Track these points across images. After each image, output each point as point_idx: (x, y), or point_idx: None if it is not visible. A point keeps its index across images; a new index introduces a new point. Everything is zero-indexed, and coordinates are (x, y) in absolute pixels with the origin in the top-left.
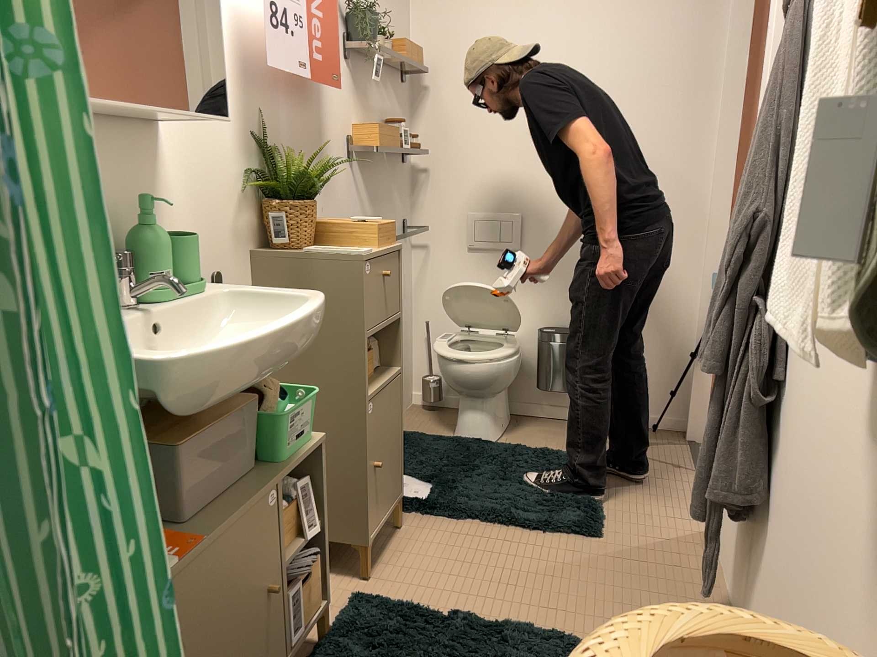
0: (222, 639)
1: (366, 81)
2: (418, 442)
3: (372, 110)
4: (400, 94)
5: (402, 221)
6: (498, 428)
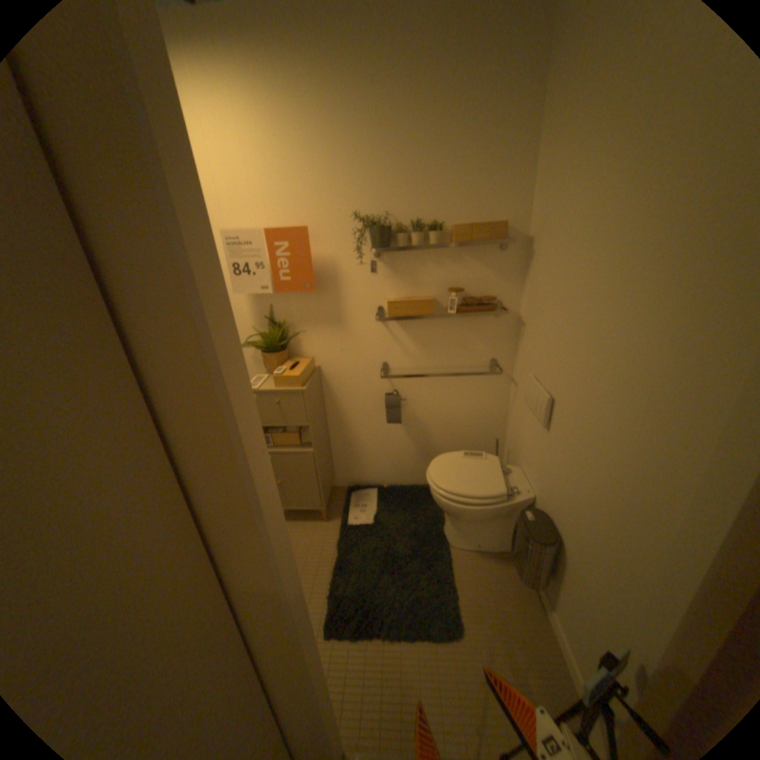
0: None
1: (411, 261)
2: (421, 502)
3: (423, 280)
4: (493, 256)
5: (485, 358)
6: (465, 542)
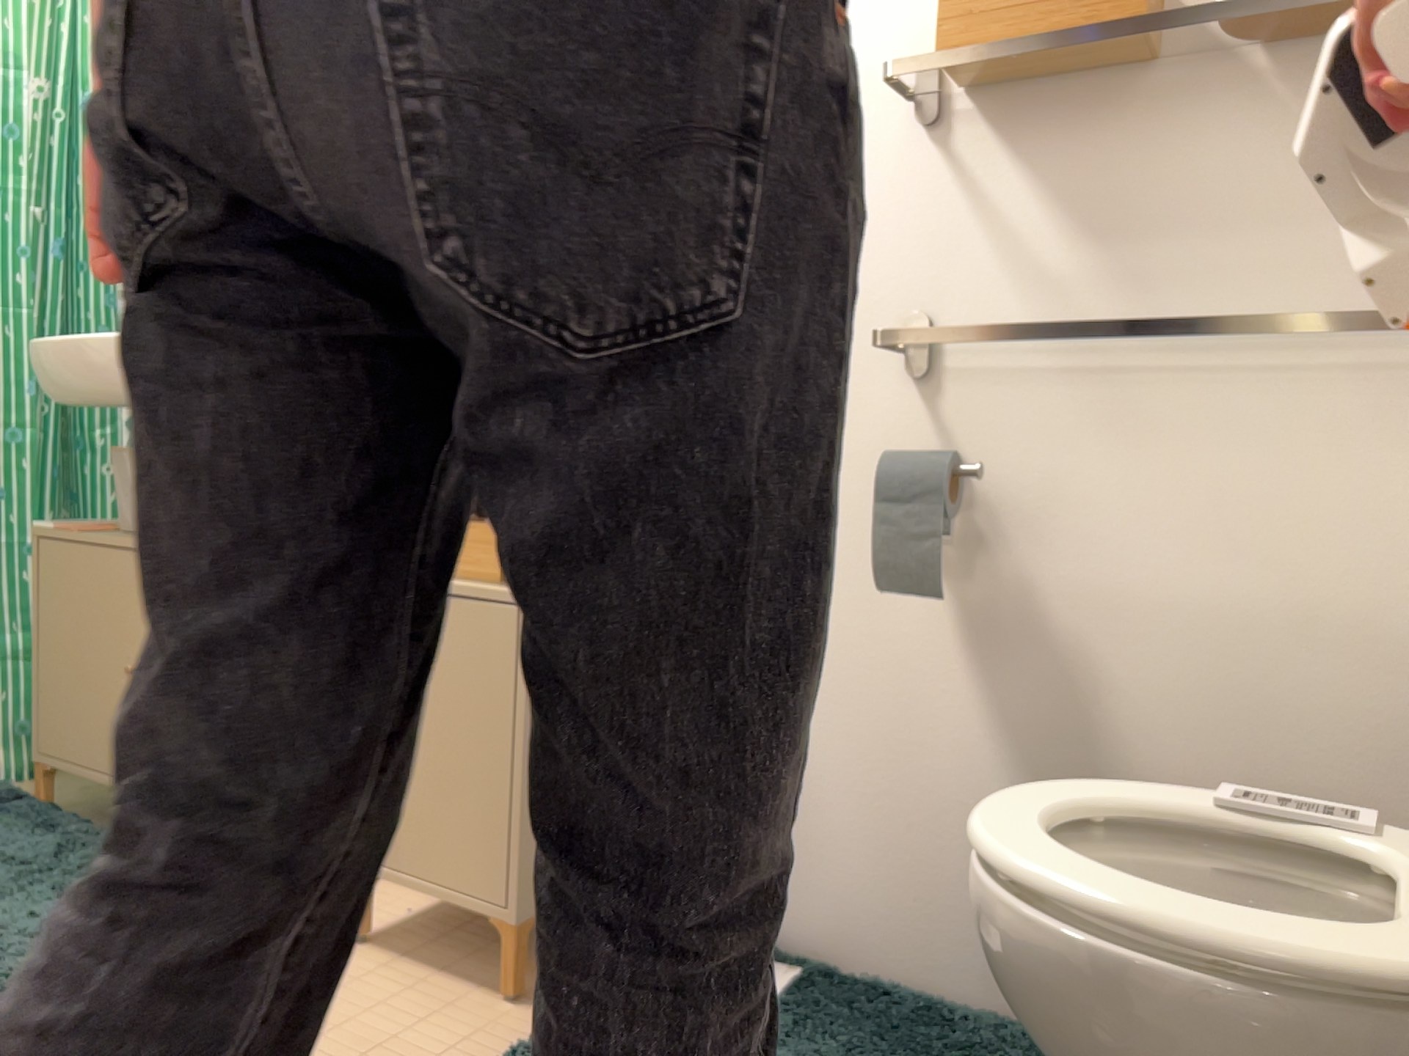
0: (76, 650)
1: None
2: None
3: None
4: None
5: None
6: None
